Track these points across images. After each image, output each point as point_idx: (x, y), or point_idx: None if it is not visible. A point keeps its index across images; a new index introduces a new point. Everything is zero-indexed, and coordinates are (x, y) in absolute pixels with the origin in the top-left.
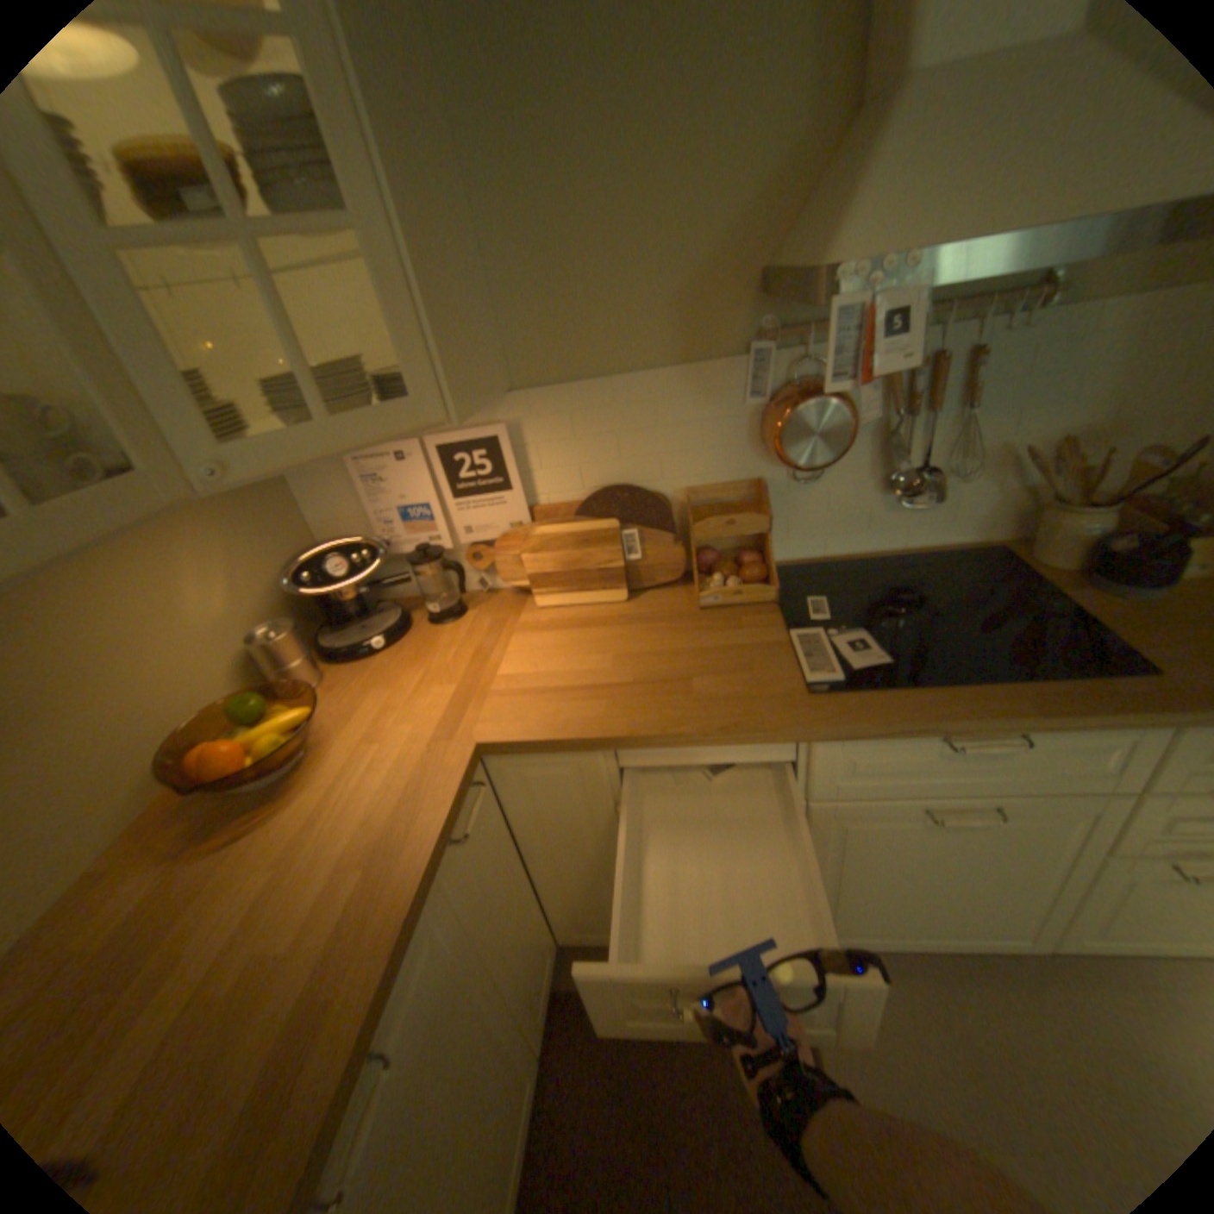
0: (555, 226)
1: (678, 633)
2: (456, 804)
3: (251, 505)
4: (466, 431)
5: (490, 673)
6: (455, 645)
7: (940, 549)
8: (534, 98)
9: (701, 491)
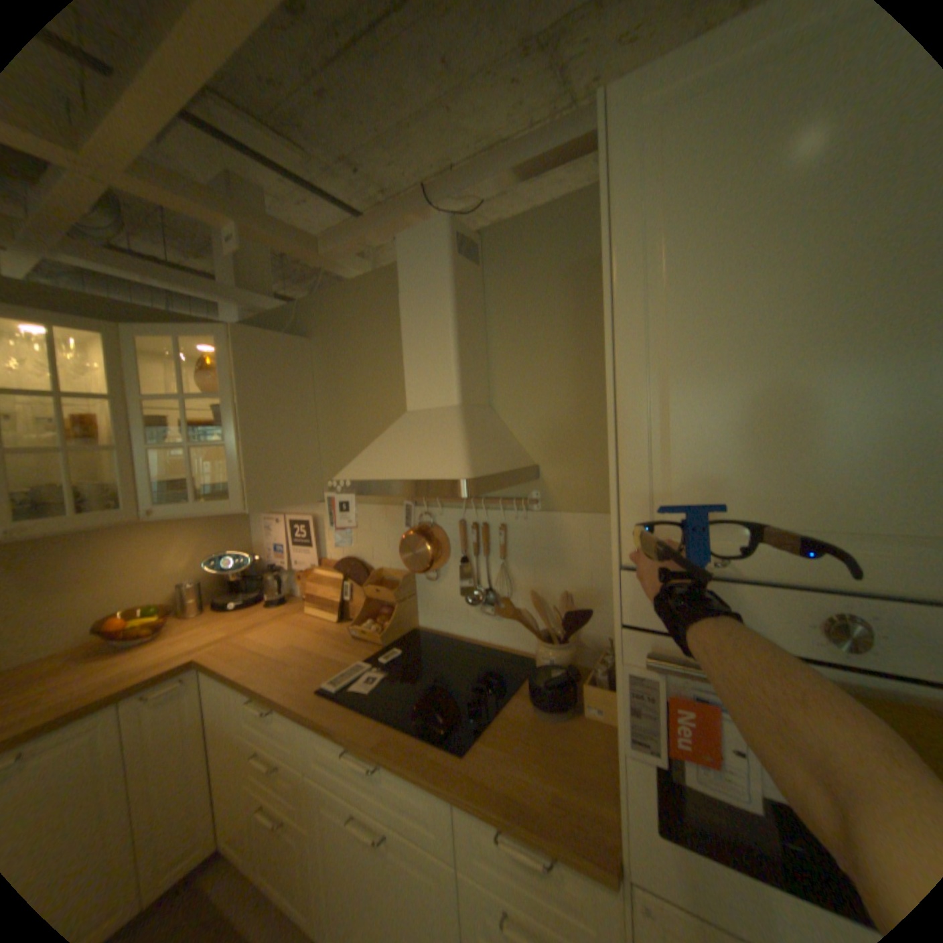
0: (341, 442)
1: (325, 646)
2: (152, 681)
3: (223, 530)
4: (299, 516)
5: (242, 635)
6: (253, 619)
7: (510, 651)
8: (338, 400)
9: (387, 572)
